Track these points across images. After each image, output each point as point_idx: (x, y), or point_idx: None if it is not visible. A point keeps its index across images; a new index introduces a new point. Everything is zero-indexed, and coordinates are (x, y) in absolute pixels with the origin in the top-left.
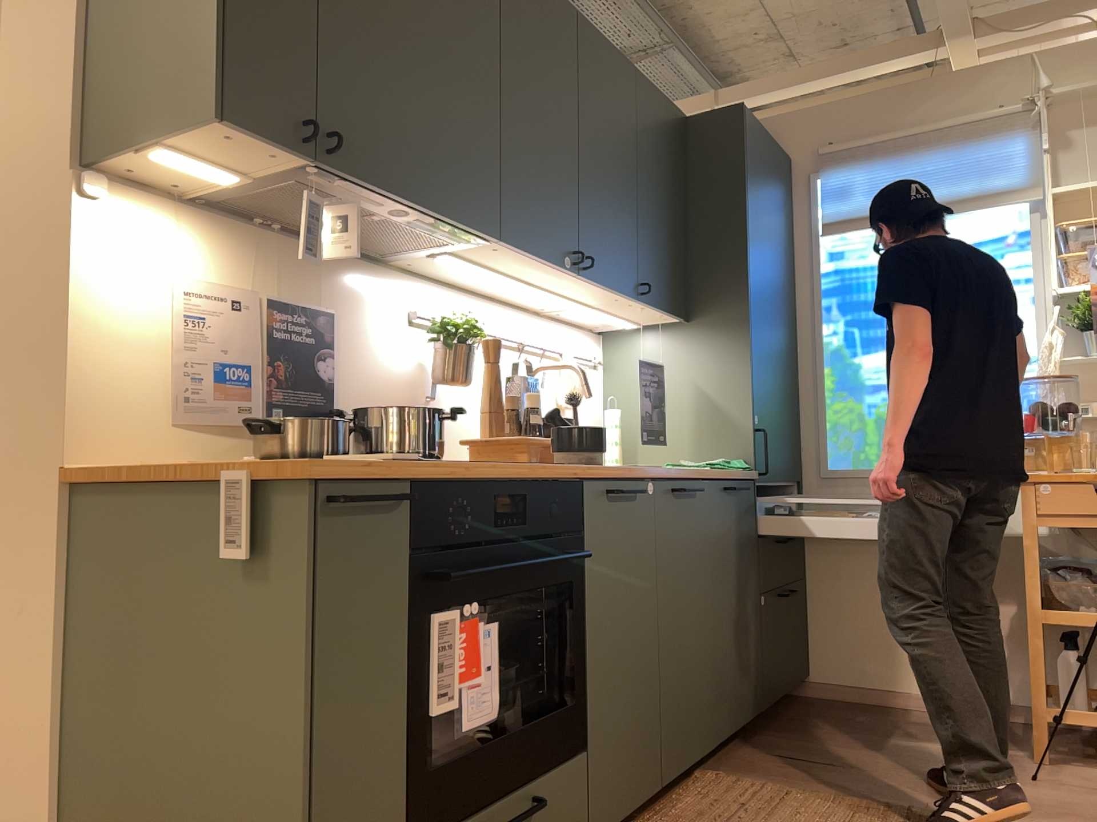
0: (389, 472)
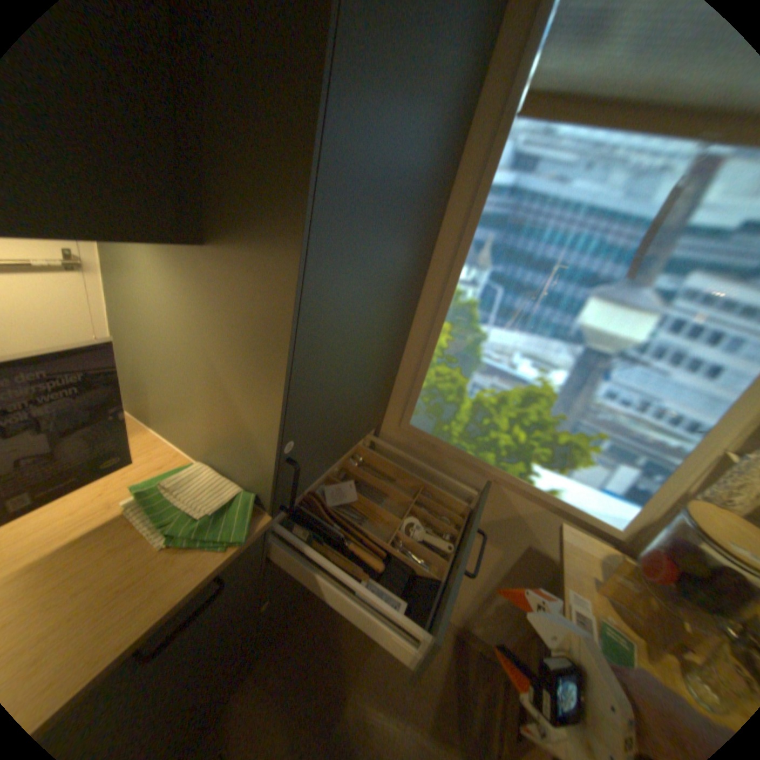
0: None
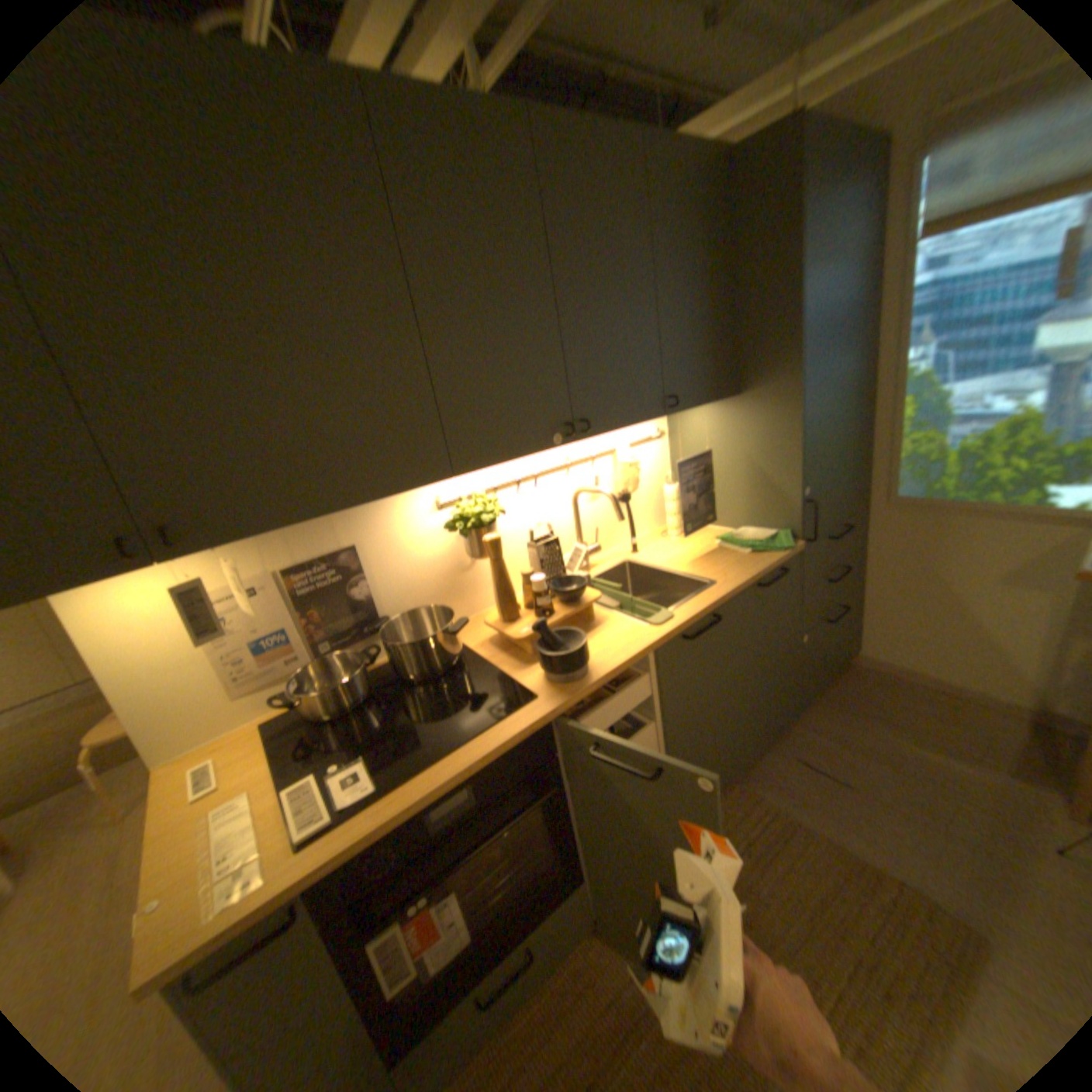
0: (261, 913)
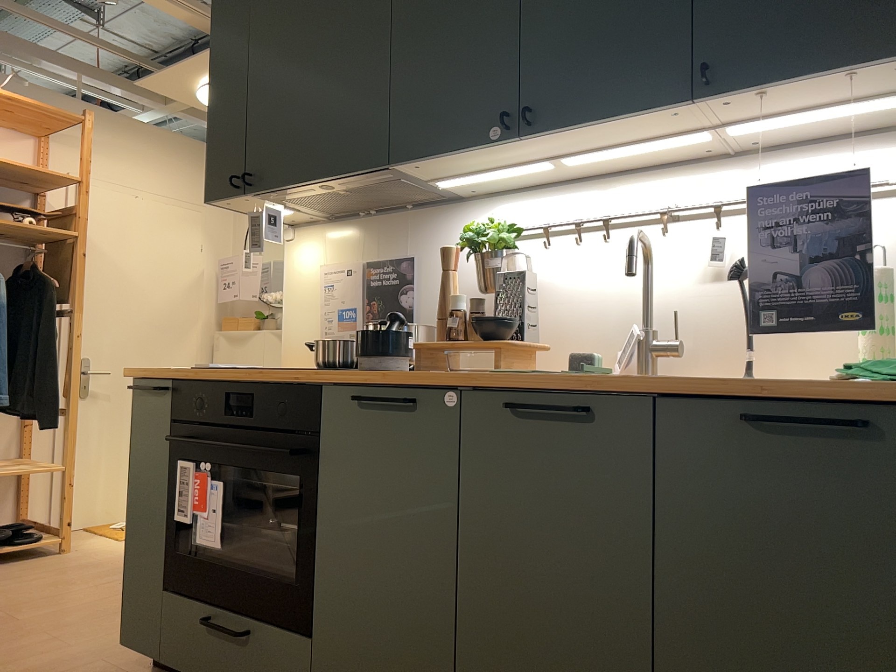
0: (157, 374)
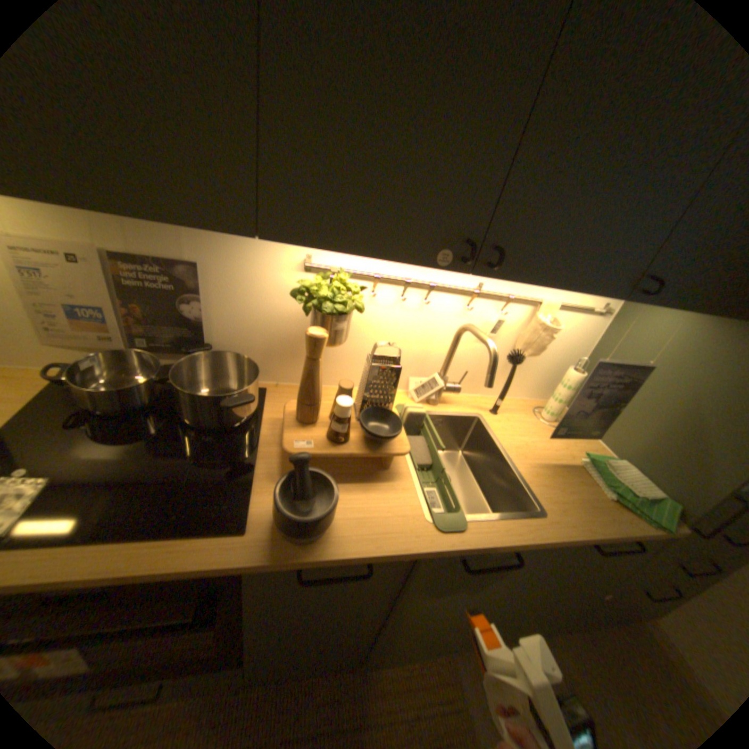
0: None
